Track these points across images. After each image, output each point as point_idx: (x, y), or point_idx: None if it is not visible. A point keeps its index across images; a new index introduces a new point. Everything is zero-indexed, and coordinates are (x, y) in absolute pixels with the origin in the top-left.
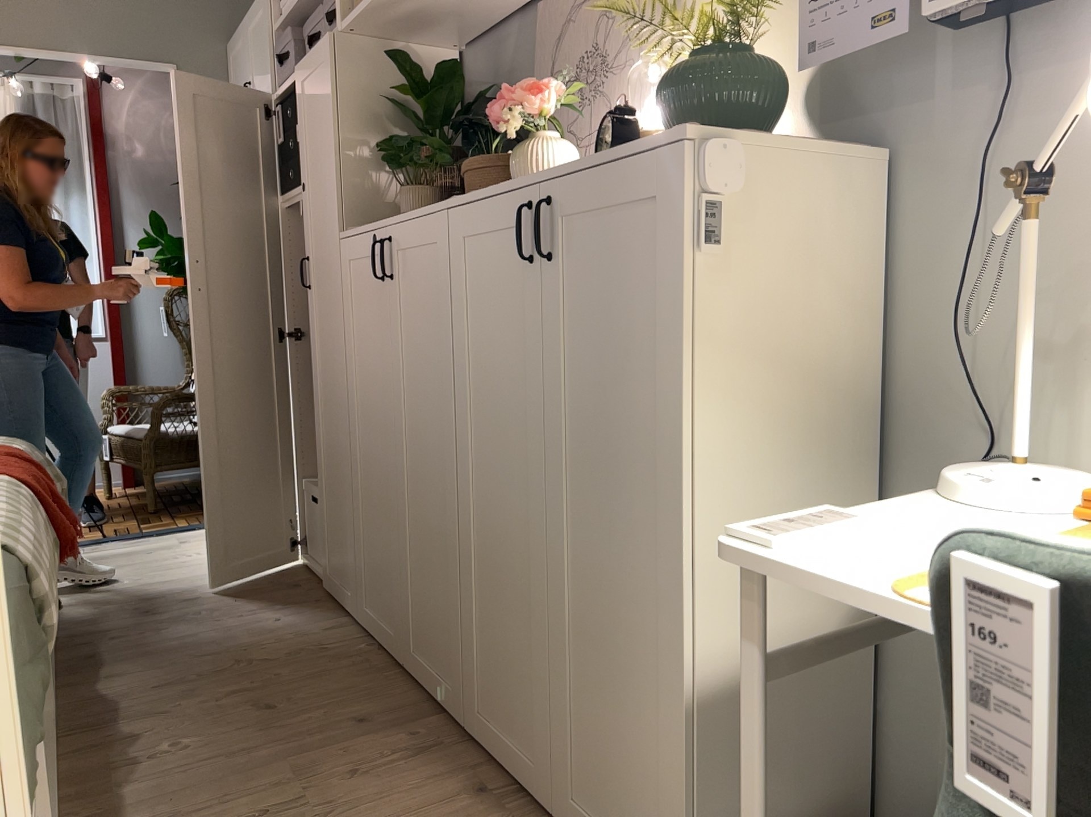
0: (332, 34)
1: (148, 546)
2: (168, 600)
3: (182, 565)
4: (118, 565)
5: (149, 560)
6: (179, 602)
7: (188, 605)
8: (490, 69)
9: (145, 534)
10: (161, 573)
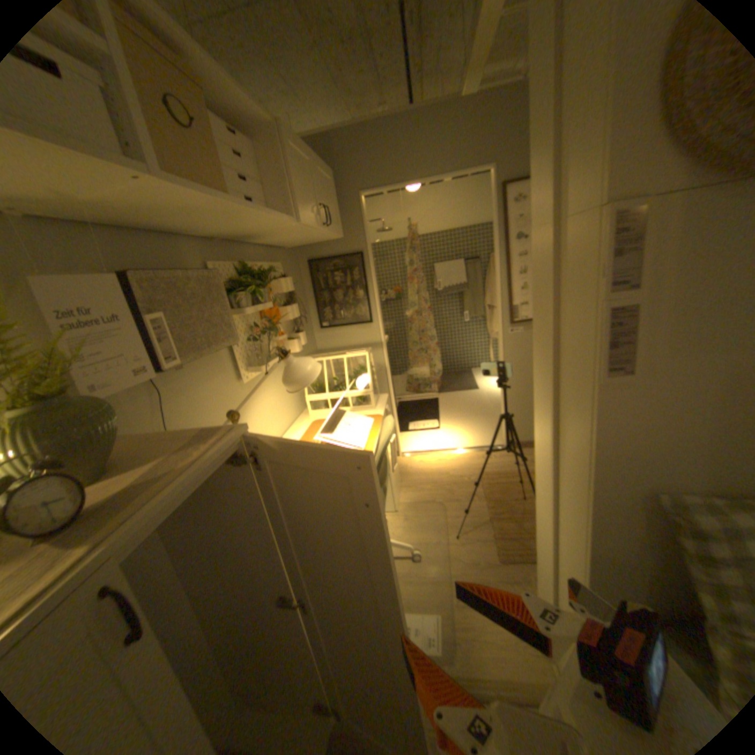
0: None
1: None
2: None
3: None
4: None
5: None
6: None
7: None
8: None
9: None
10: None
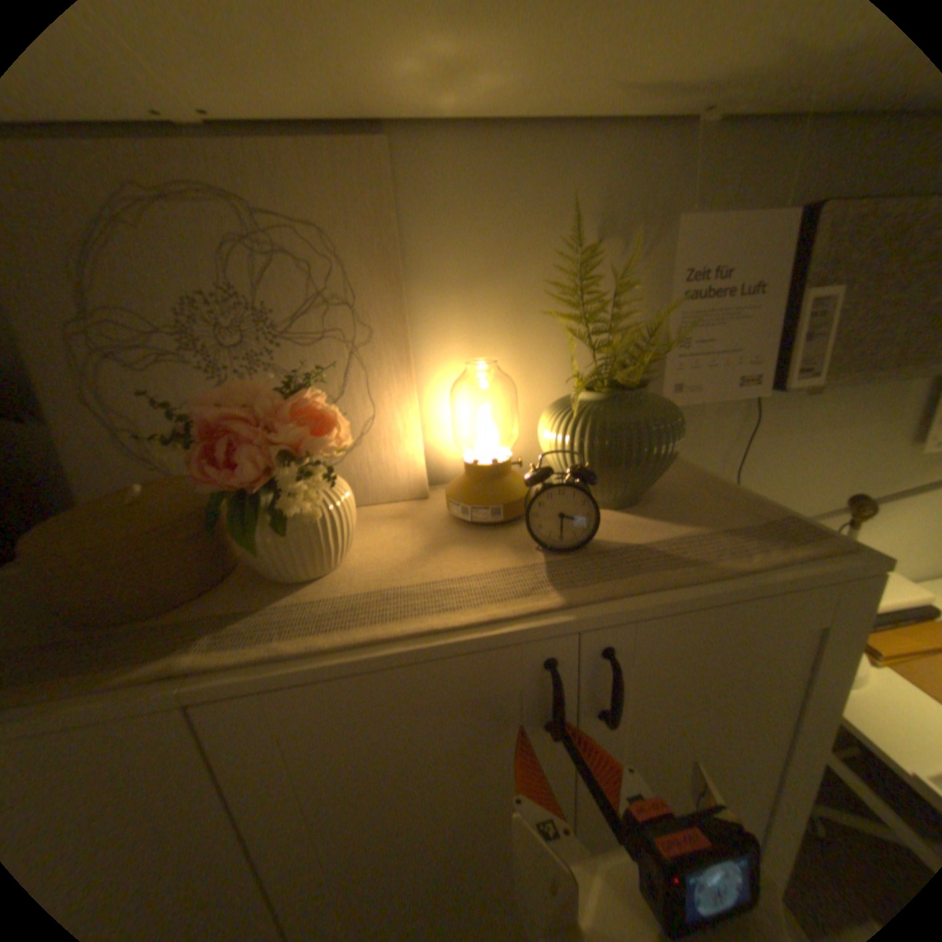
0: None
1: None
2: None
3: None
4: None
5: None
6: None
7: None
8: None
9: None
10: None
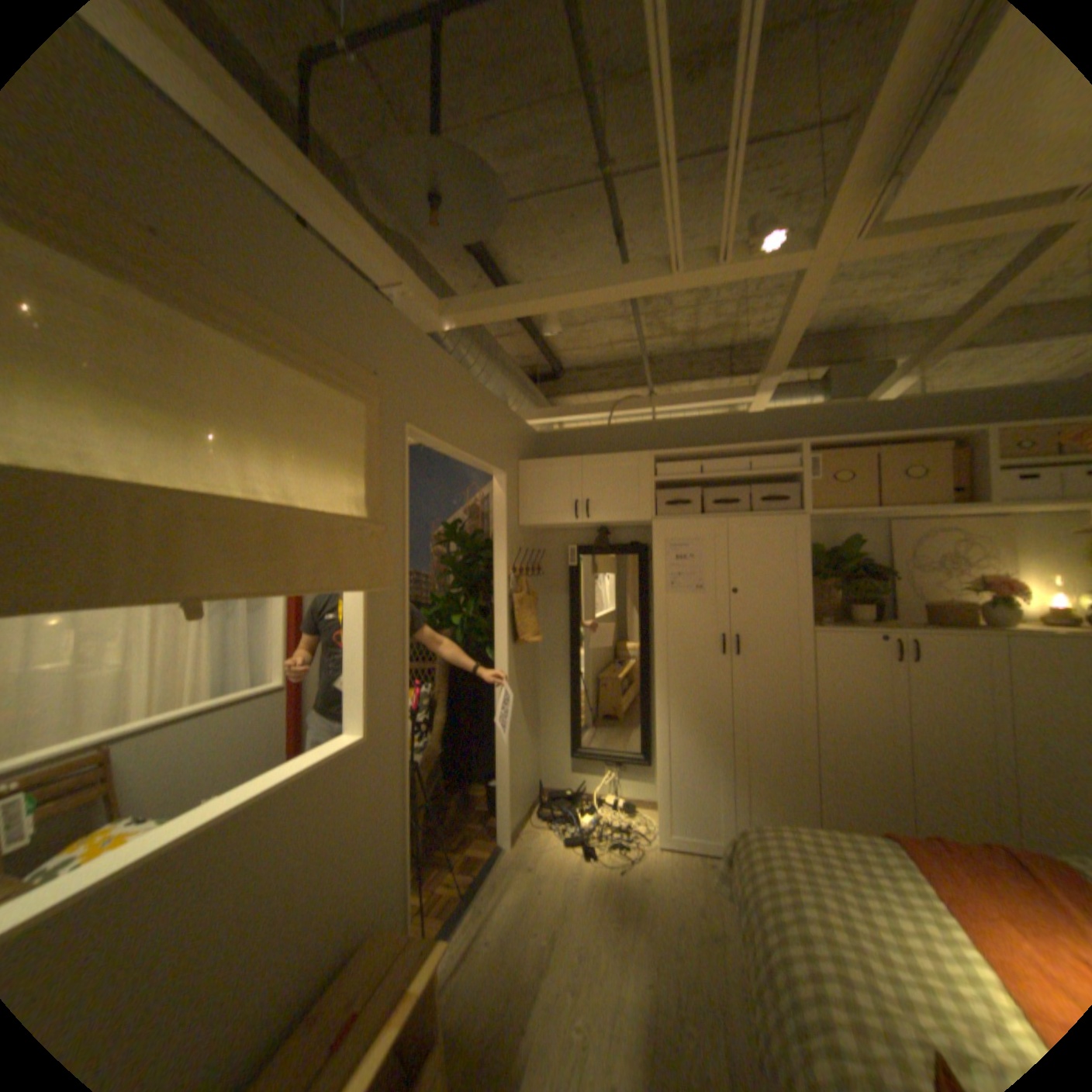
0: (805, 518)
1: (514, 890)
2: (692, 924)
3: (602, 893)
4: (558, 920)
5: (562, 902)
6: (702, 922)
7: (712, 919)
8: (826, 539)
9: (480, 881)
10: (610, 907)
